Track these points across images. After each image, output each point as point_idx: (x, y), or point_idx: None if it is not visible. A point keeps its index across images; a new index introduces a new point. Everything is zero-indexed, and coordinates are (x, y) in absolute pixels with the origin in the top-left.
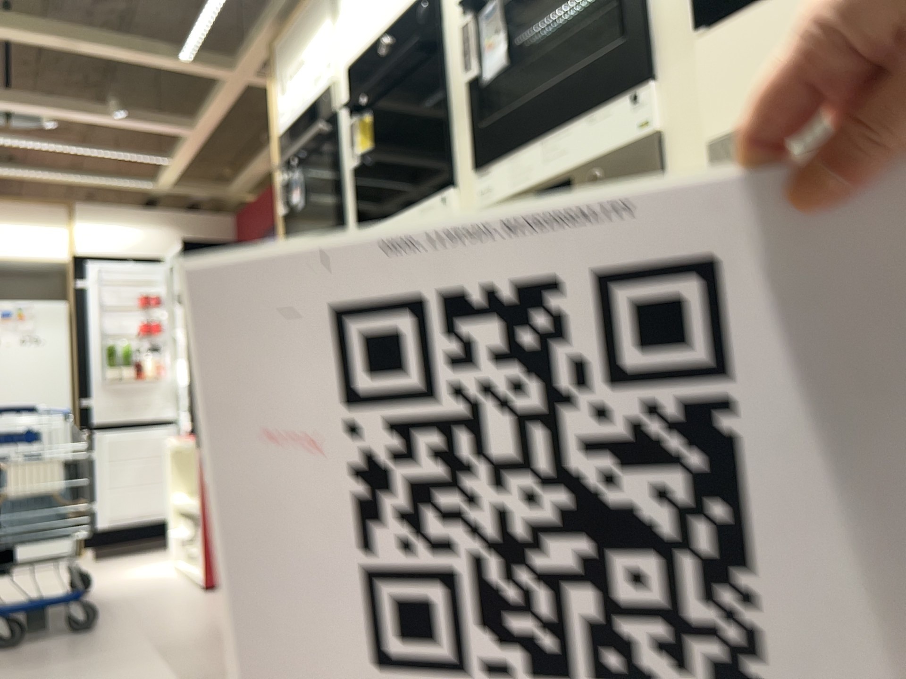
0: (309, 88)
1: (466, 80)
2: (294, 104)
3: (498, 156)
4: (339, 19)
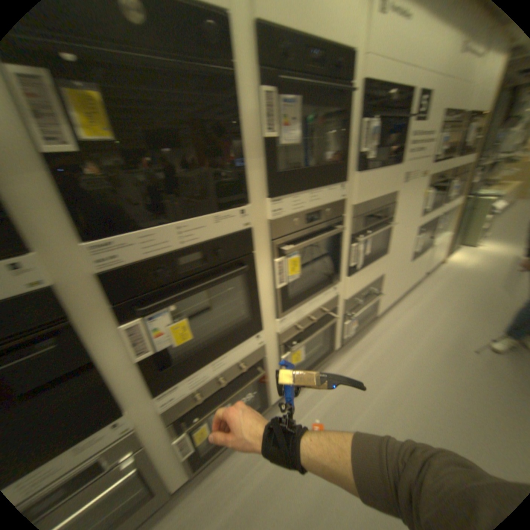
0: None
1: (265, 134)
2: None
3: (287, 193)
4: None
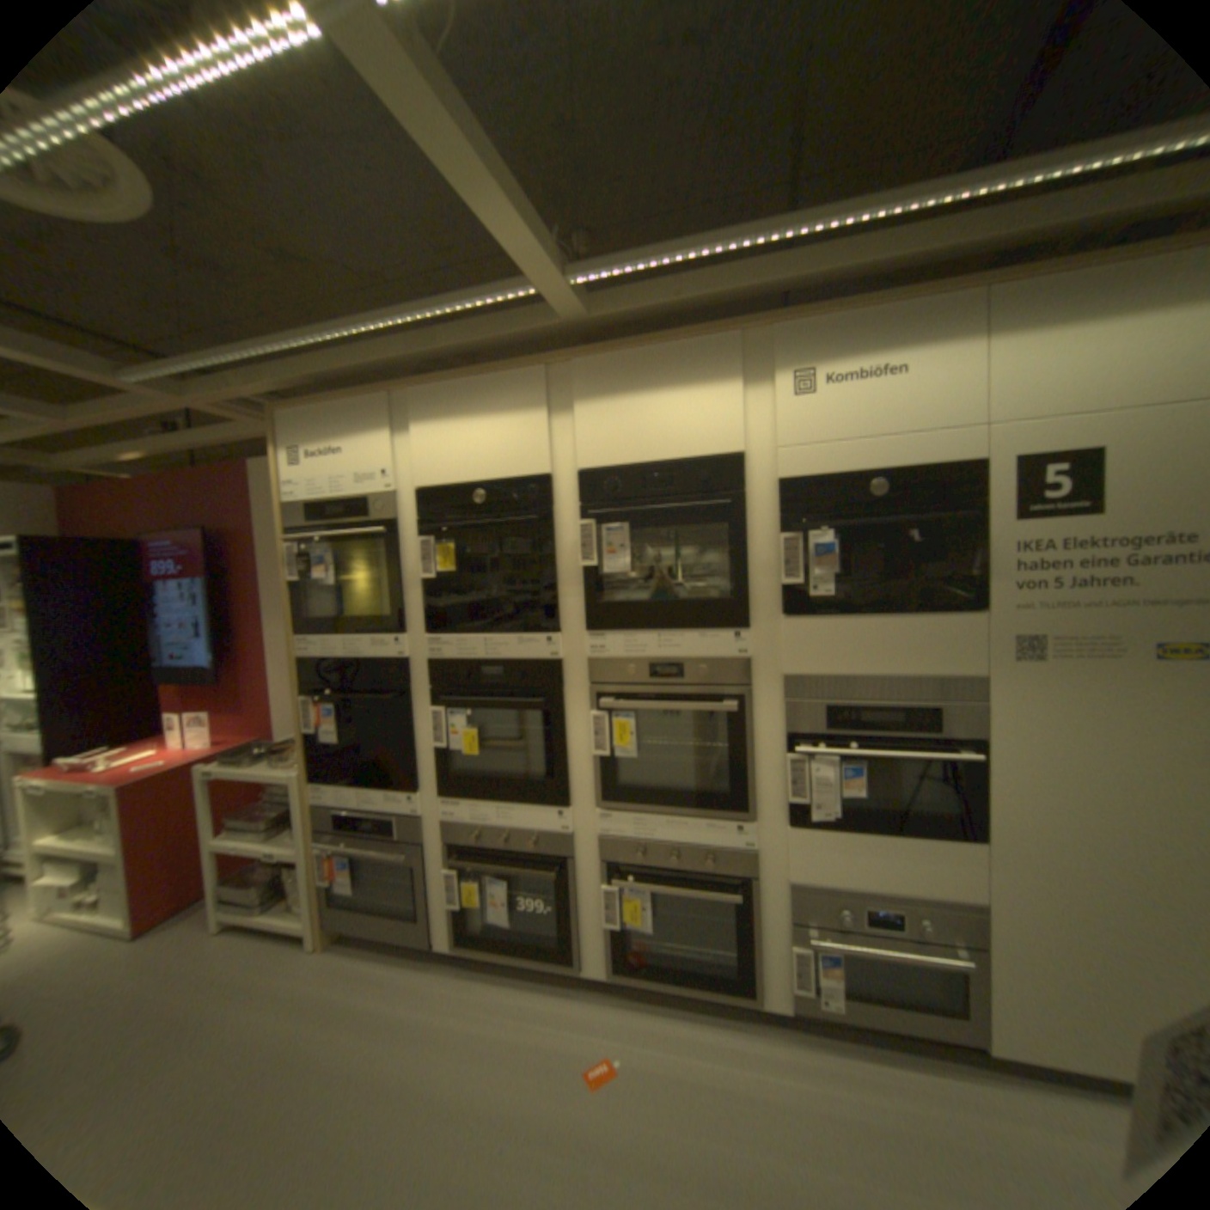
0: (348, 483)
1: (581, 565)
2: (318, 487)
3: (613, 631)
4: (402, 440)
